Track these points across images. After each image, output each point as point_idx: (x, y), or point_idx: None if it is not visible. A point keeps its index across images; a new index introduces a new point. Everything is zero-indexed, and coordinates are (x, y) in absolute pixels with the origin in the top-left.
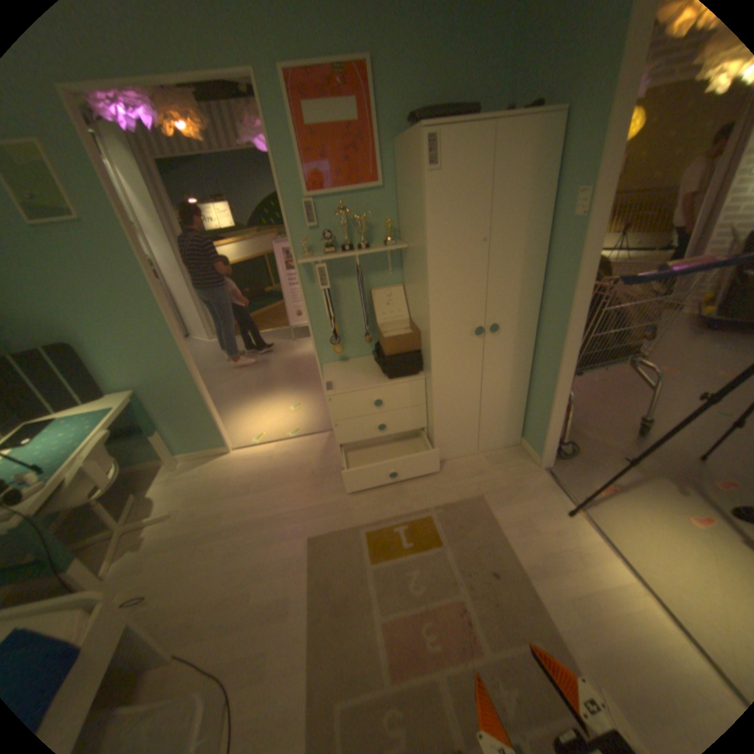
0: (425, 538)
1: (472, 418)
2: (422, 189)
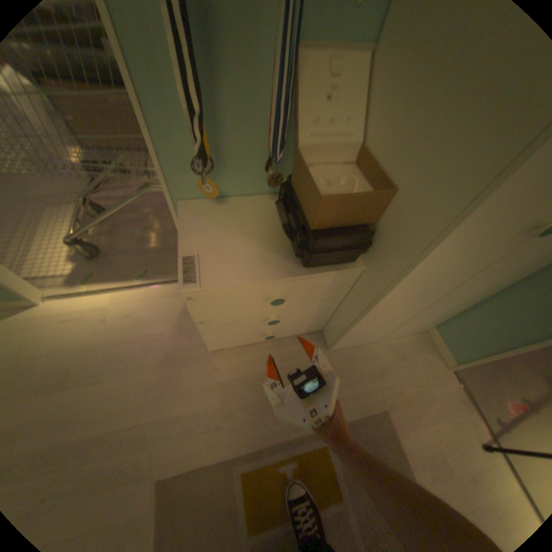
0: (322, 487)
1: (403, 320)
2: None
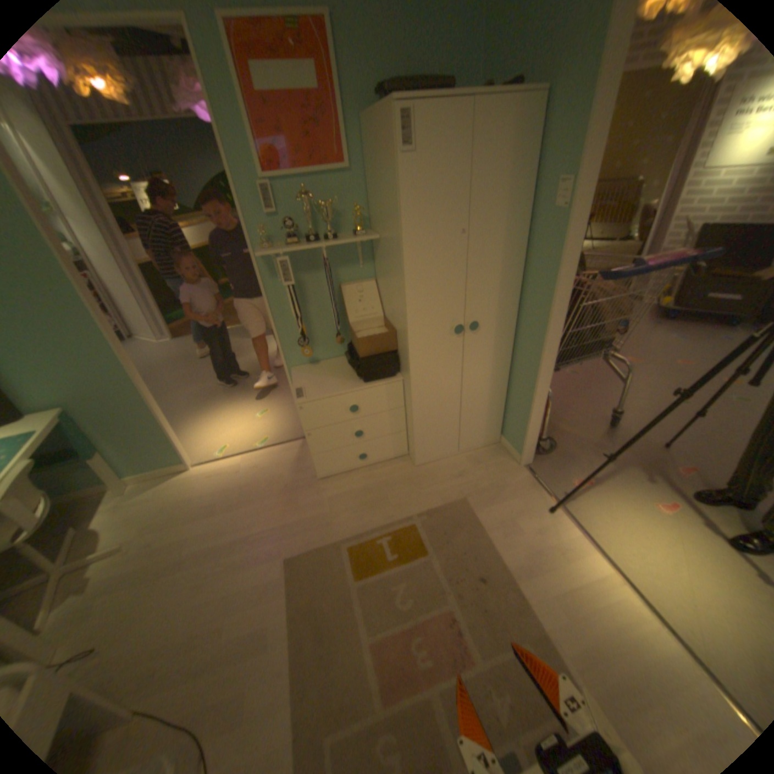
0: (410, 548)
1: (452, 419)
2: (396, 173)
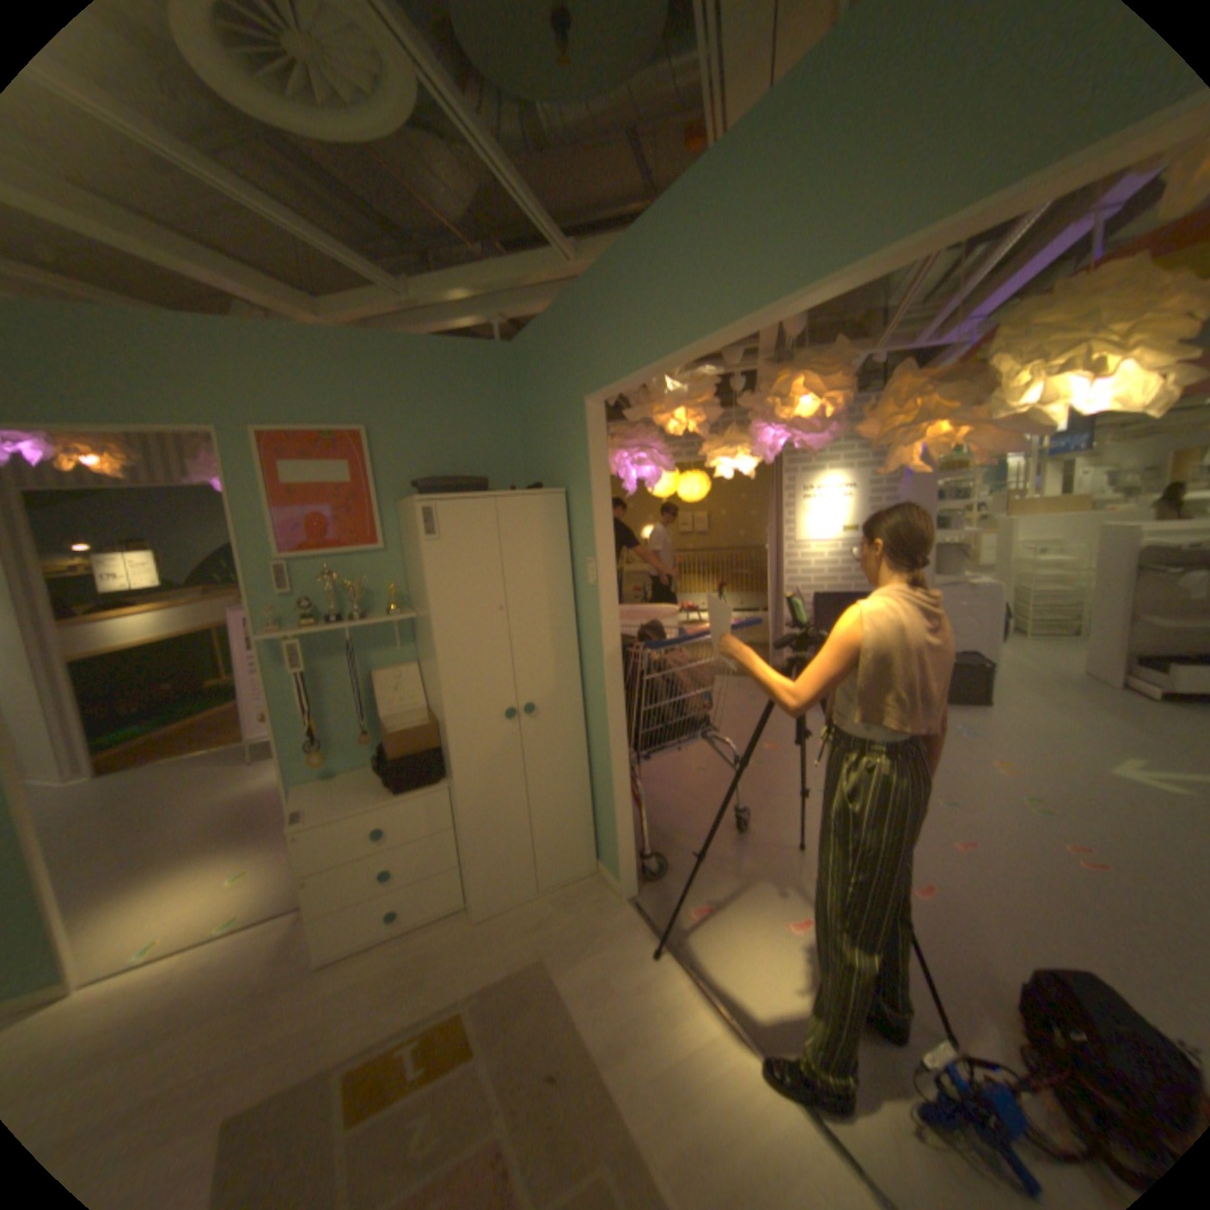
0: (447, 1052)
1: (521, 840)
2: (421, 558)
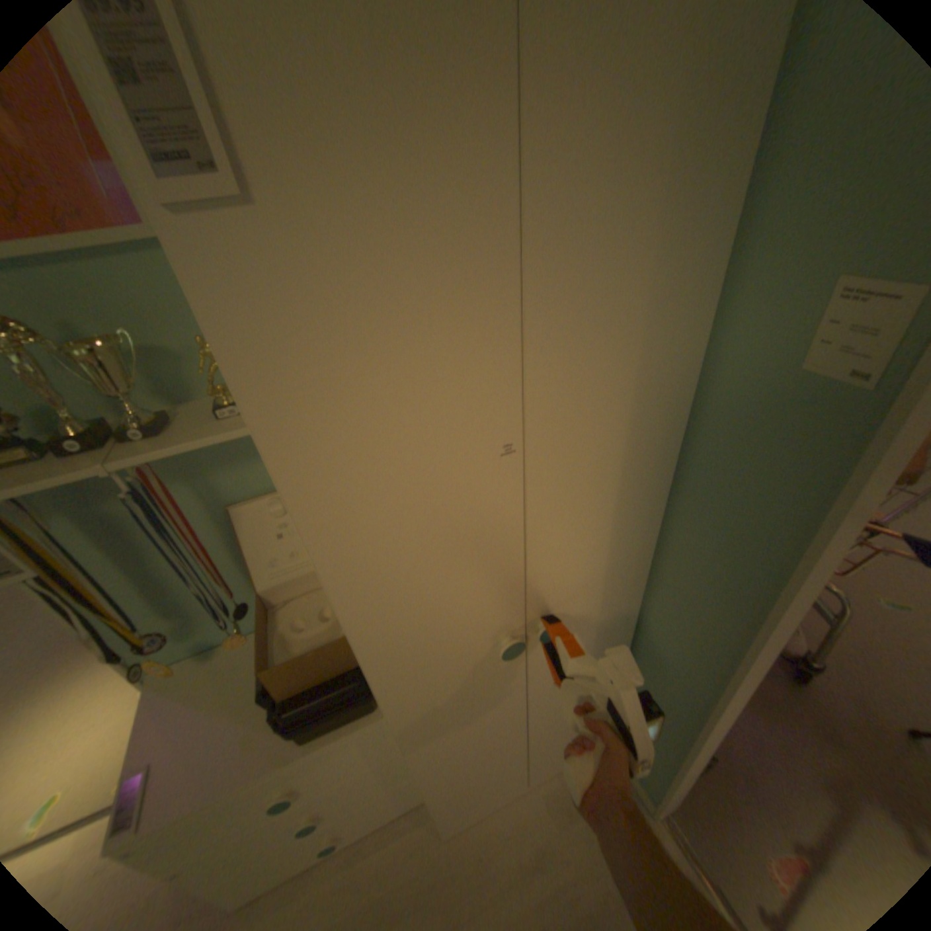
0: None
1: (514, 762)
2: (194, 292)
